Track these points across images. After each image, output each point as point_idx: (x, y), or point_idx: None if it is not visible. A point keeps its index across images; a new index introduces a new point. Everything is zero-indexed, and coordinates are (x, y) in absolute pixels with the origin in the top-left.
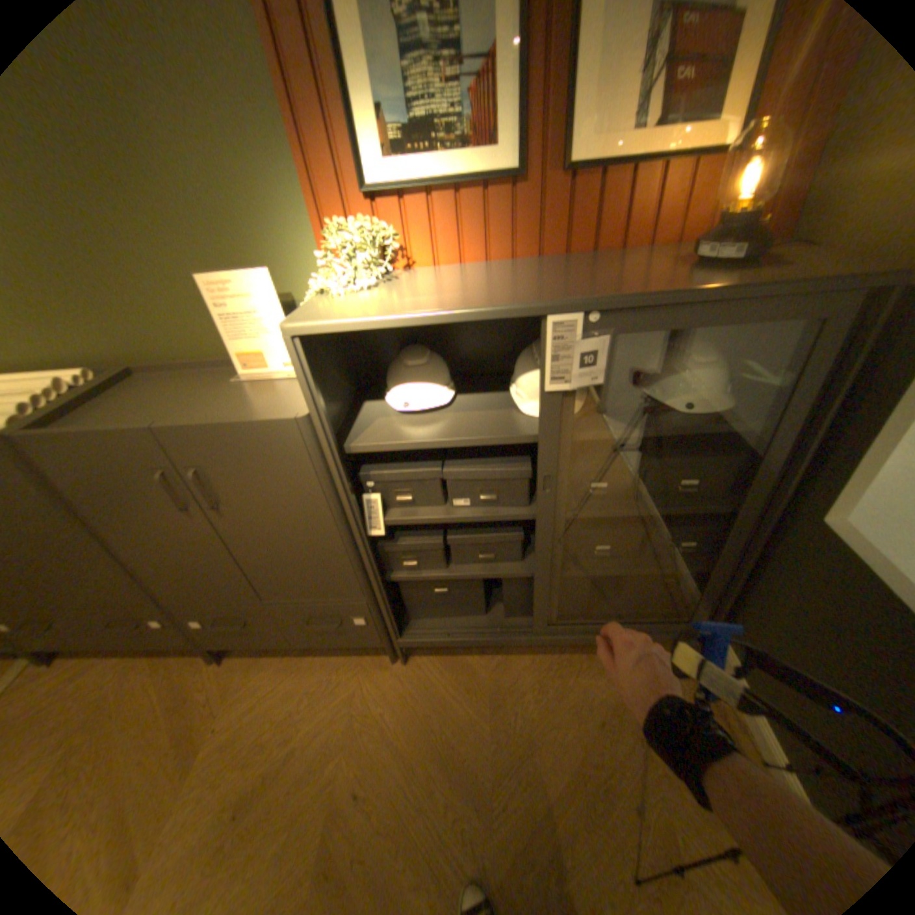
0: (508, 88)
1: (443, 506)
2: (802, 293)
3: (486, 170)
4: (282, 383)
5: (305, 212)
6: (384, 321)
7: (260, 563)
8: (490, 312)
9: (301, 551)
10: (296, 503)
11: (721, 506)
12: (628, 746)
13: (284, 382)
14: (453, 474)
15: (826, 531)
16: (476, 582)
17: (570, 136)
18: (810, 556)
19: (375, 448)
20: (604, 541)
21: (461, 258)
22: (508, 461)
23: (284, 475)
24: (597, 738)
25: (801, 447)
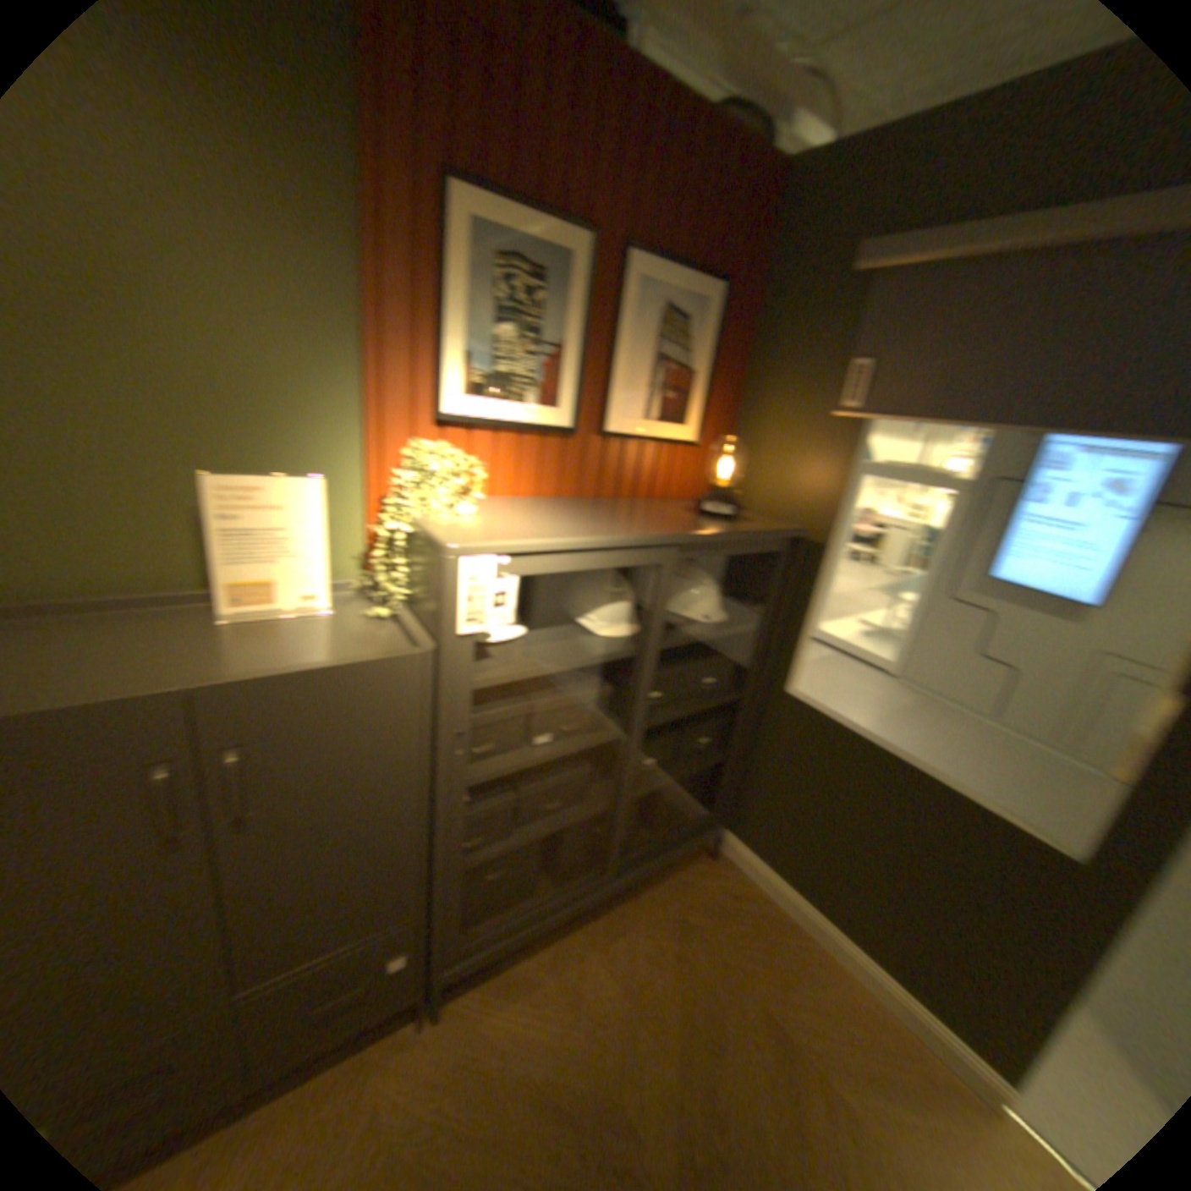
0: (567, 368)
1: (518, 747)
2: (772, 536)
3: (545, 421)
4: (300, 620)
5: (351, 420)
6: (545, 541)
7: (266, 906)
8: (623, 538)
9: (350, 857)
10: (375, 773)
11: (724, 695)
12: (704, 961)
13: (300, 618)
14: (538, 703)
15: (788, 696)
16: (532, 843)
17: (603, 411)
18: (782, 718)
19: (479, 681)
20: (649, 751)
21: (512, 489)
22: (583, 681)
23: (374, 732)
24: (678, 970)
25: (768, 637)
